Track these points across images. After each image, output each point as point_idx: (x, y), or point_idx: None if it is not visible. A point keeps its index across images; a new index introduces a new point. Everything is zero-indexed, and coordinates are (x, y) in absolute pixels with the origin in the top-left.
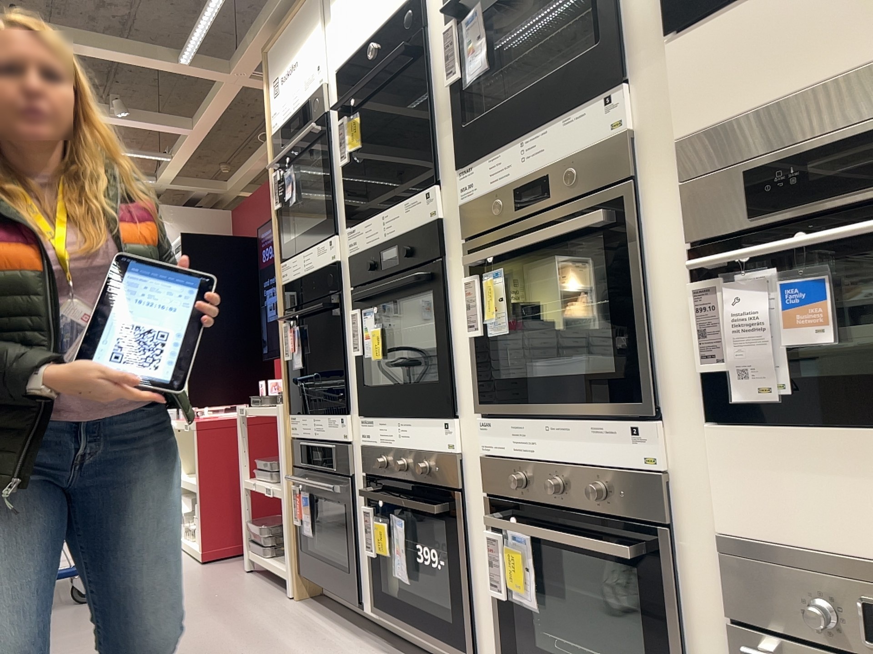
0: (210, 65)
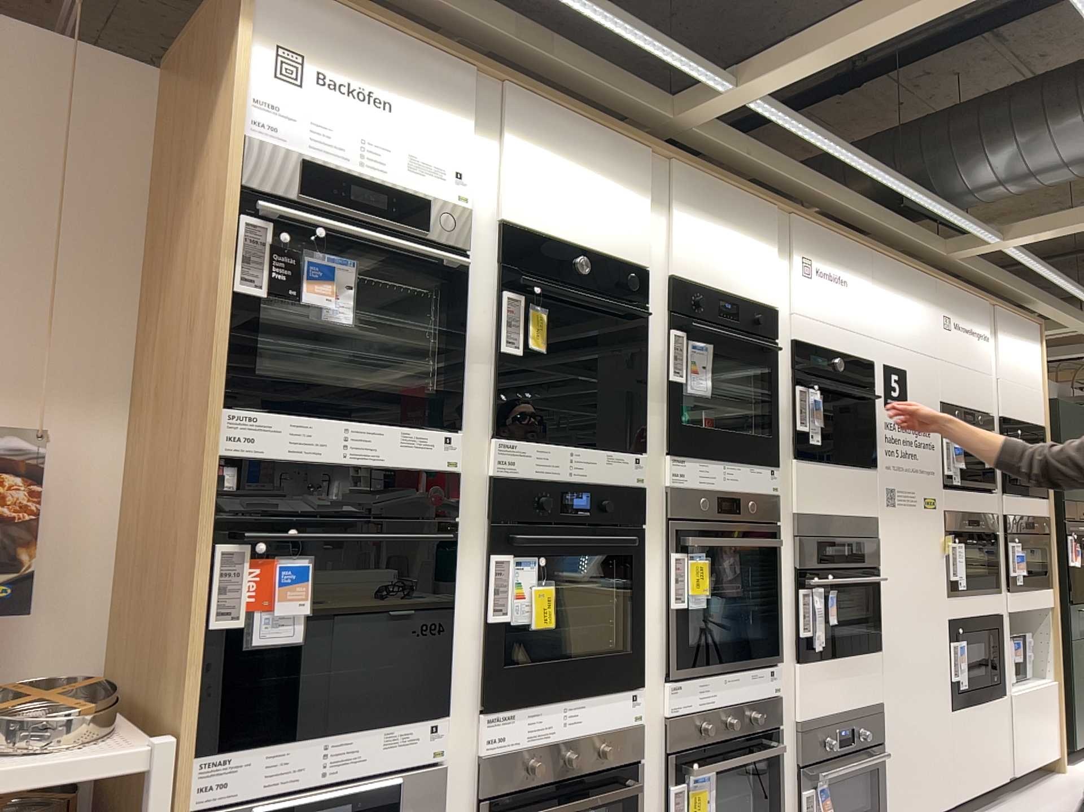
0: None
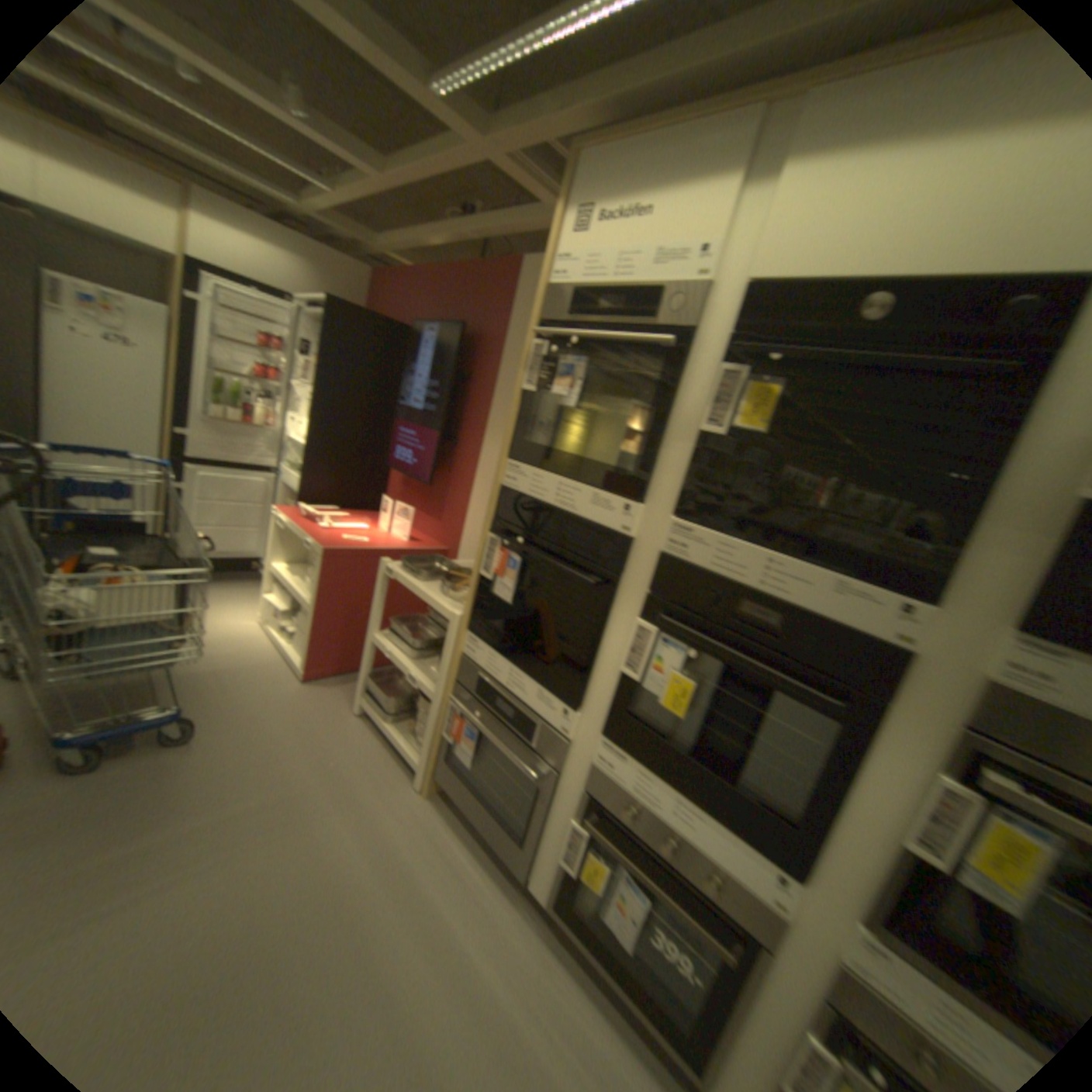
0: (462, 108)
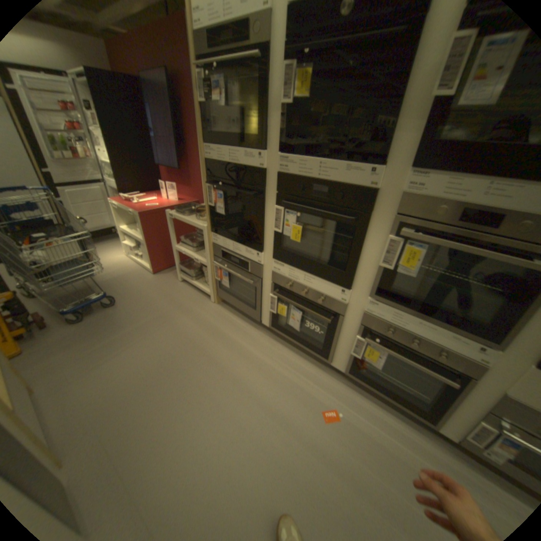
0: None
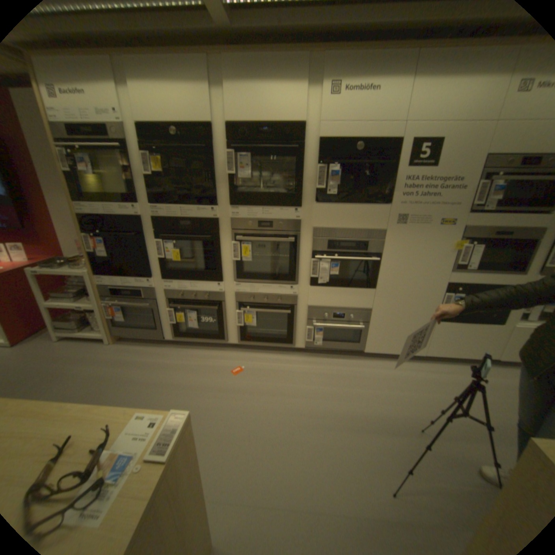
0: None
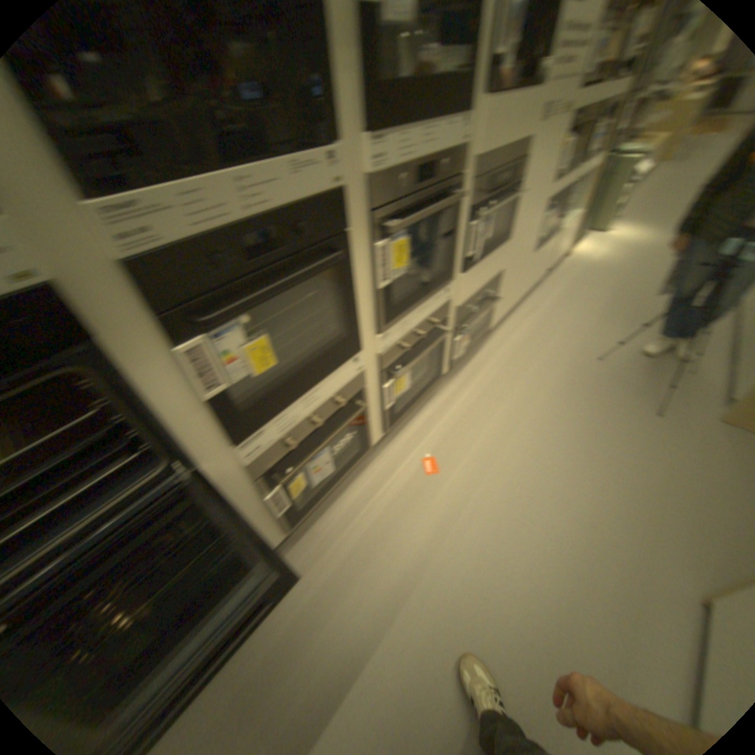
0: None
